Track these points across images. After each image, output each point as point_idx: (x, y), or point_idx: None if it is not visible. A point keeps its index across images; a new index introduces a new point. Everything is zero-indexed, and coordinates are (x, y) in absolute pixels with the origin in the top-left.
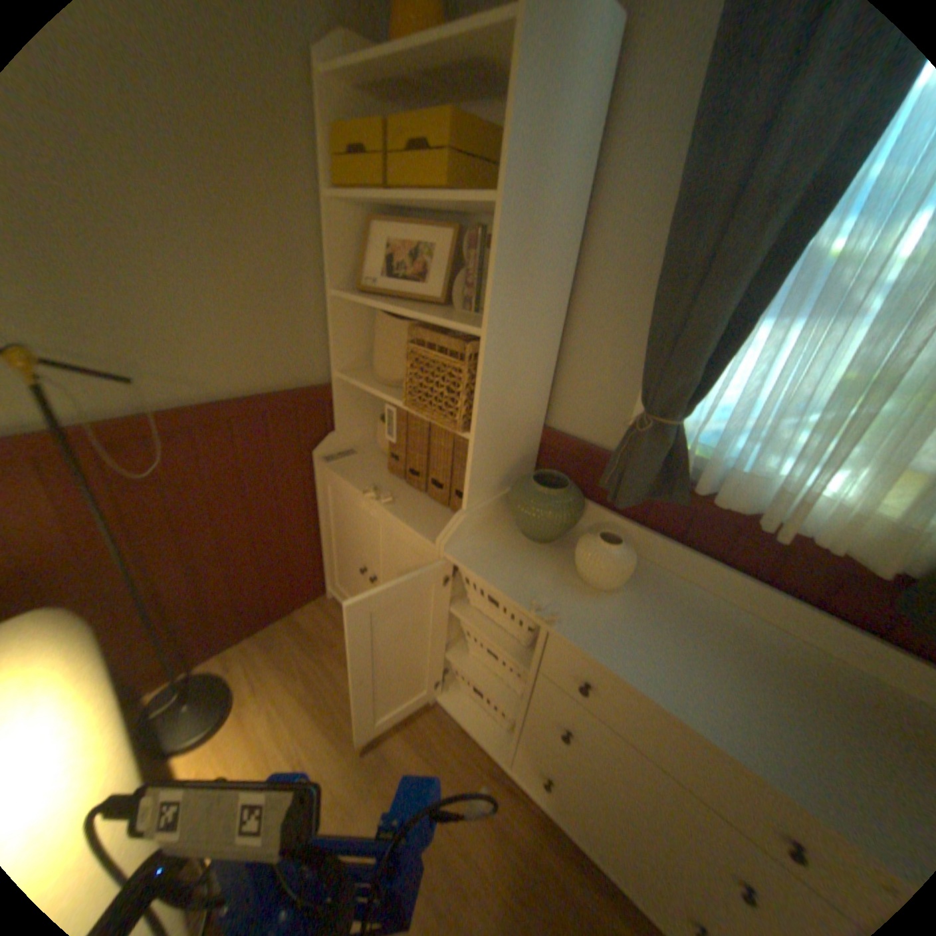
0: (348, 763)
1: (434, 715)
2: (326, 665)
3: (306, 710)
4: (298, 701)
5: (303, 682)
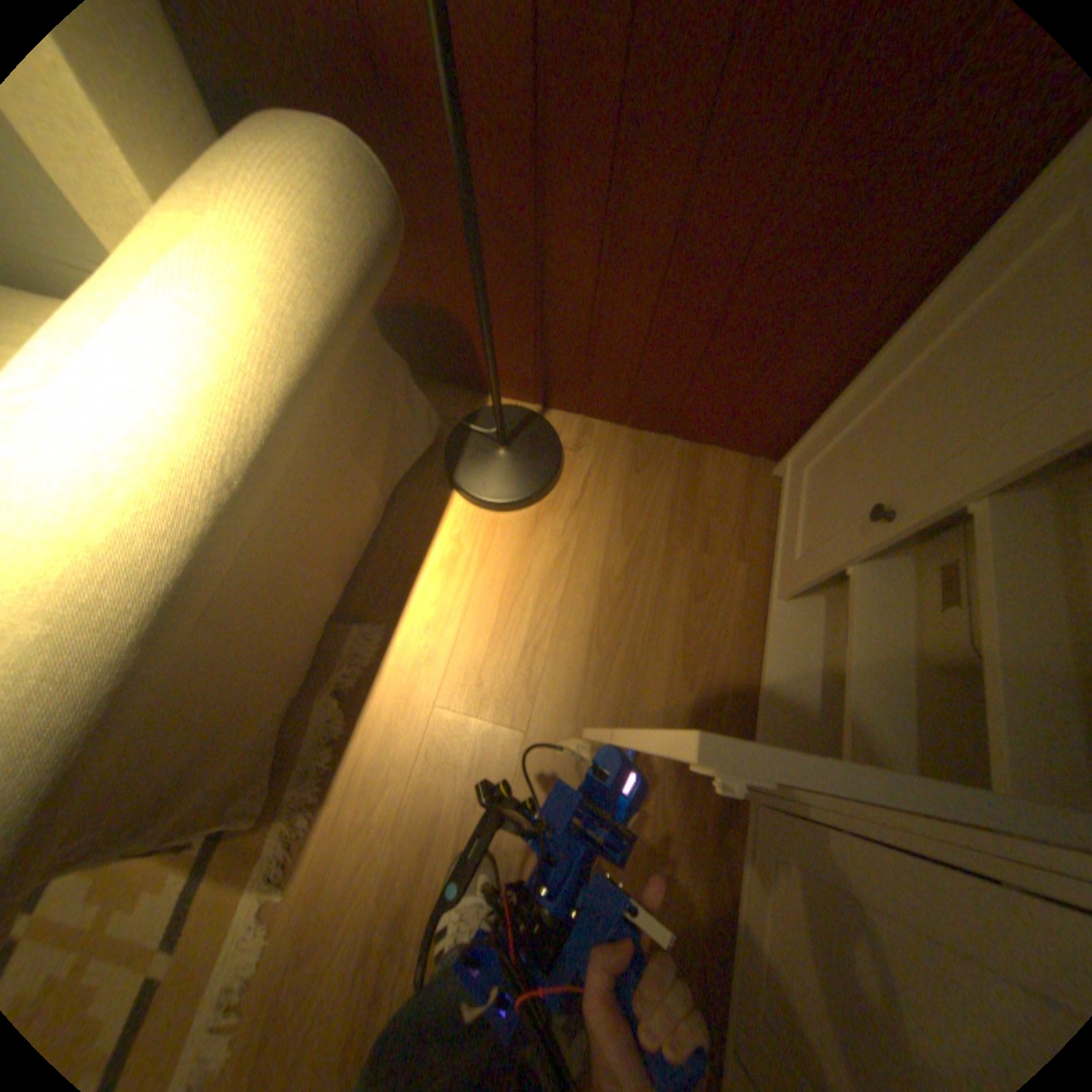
0: (578, 720)
1: (730, 816)
2: (678, 568)
3: (602, 597)
4: (606, 575)
5: (632, 558)
